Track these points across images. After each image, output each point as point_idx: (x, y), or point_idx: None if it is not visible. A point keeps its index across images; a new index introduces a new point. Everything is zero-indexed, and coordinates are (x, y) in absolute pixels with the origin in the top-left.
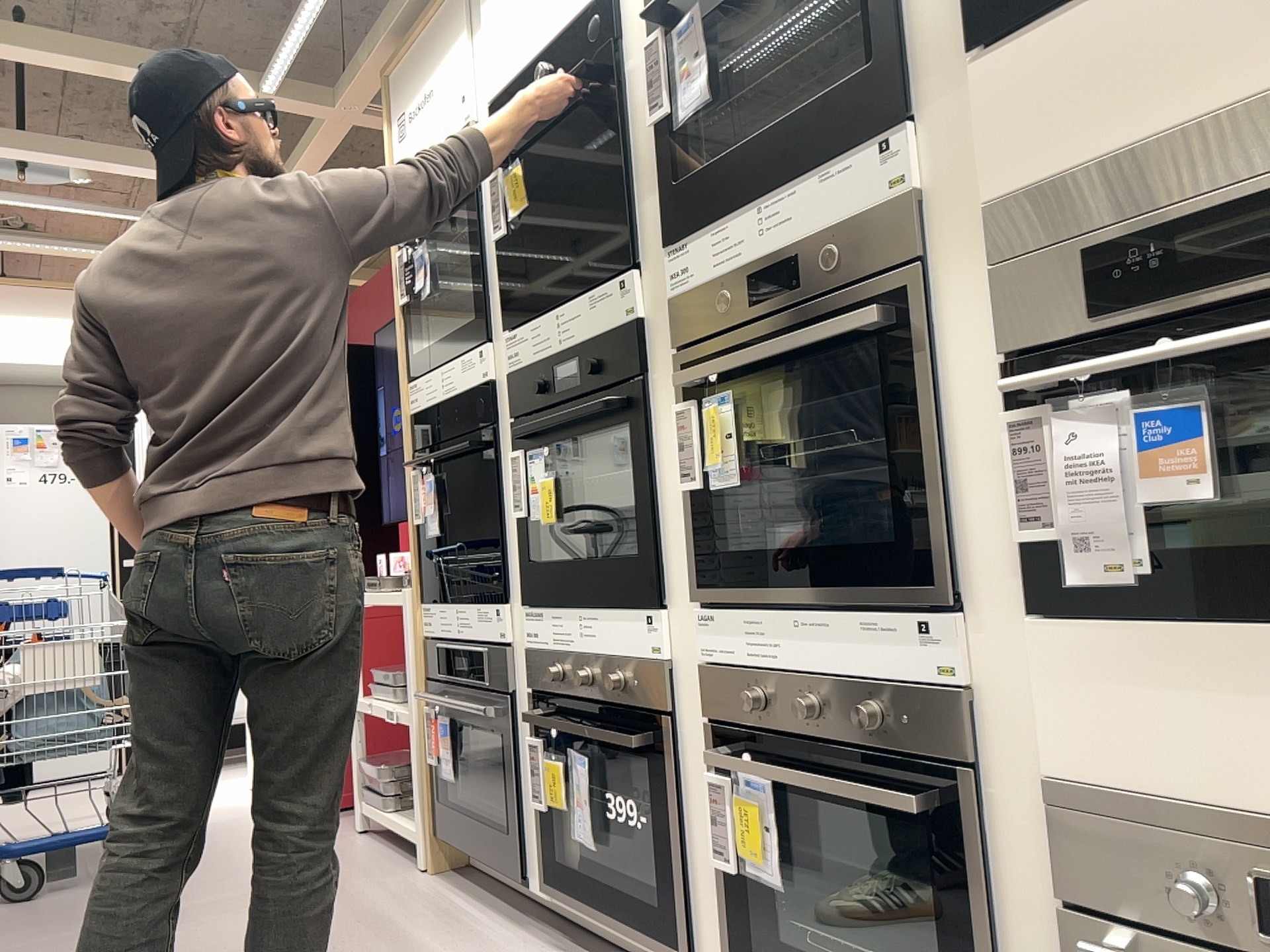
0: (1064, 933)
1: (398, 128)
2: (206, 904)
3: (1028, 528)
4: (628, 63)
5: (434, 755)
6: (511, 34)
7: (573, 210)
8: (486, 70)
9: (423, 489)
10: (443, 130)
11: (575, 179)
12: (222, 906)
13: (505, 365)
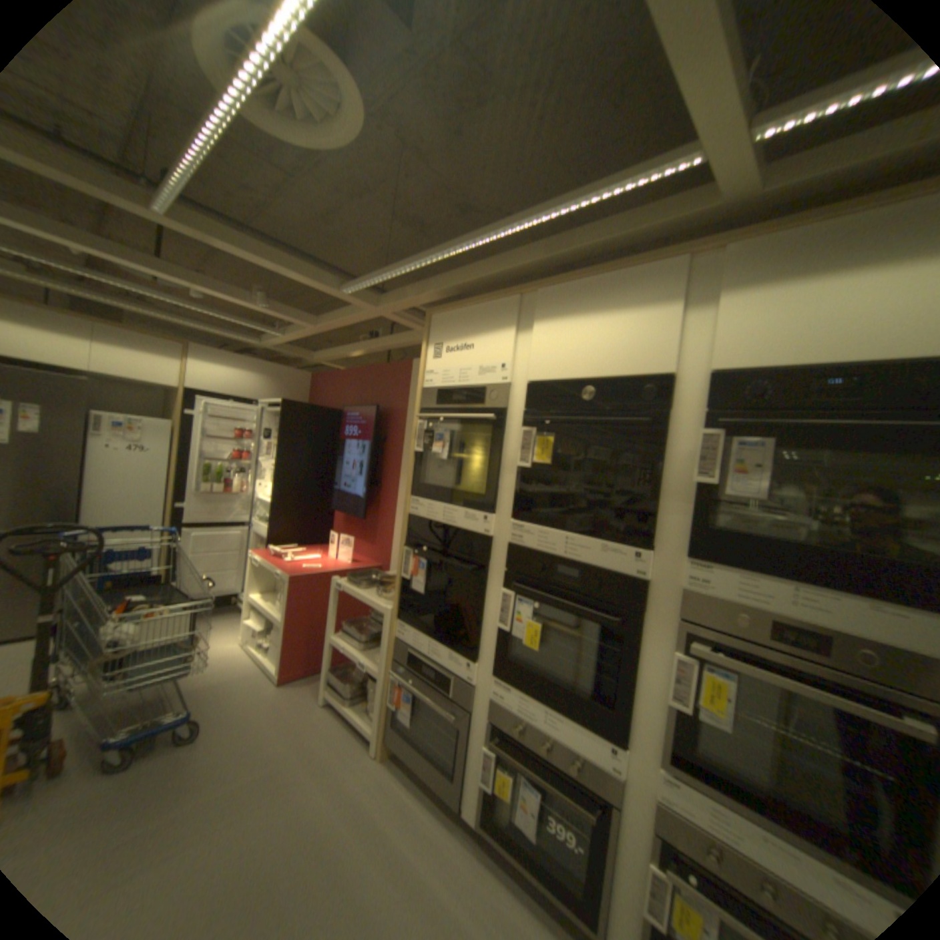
0: None
1: (434, 350)
2: (247, 789)
3: None
4: (683, 433)
5: (394, 708)
6: (562, 353)
7: (583, 474)
8: (528, 358)
9: (413, 563)
10: (478, 373)
11: (594, 461)
12: (259, 794)
13: (510, 540)
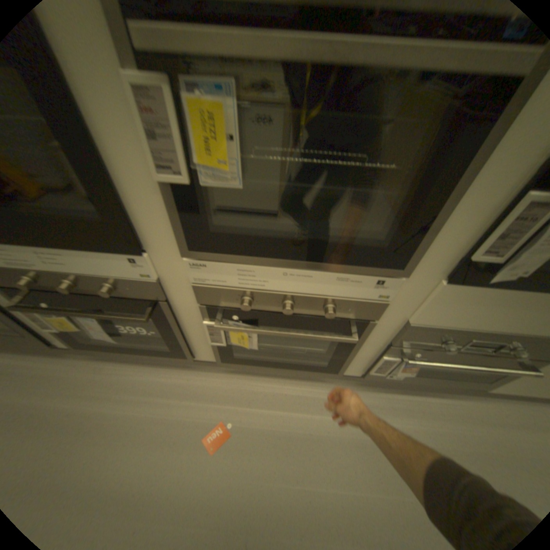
0: (383, 347)
1: None
2: None
3: (486, 255)
4: None
5: None
6: None
7: None
8: None
9: None
10: None
11: None
12: None
13: None
